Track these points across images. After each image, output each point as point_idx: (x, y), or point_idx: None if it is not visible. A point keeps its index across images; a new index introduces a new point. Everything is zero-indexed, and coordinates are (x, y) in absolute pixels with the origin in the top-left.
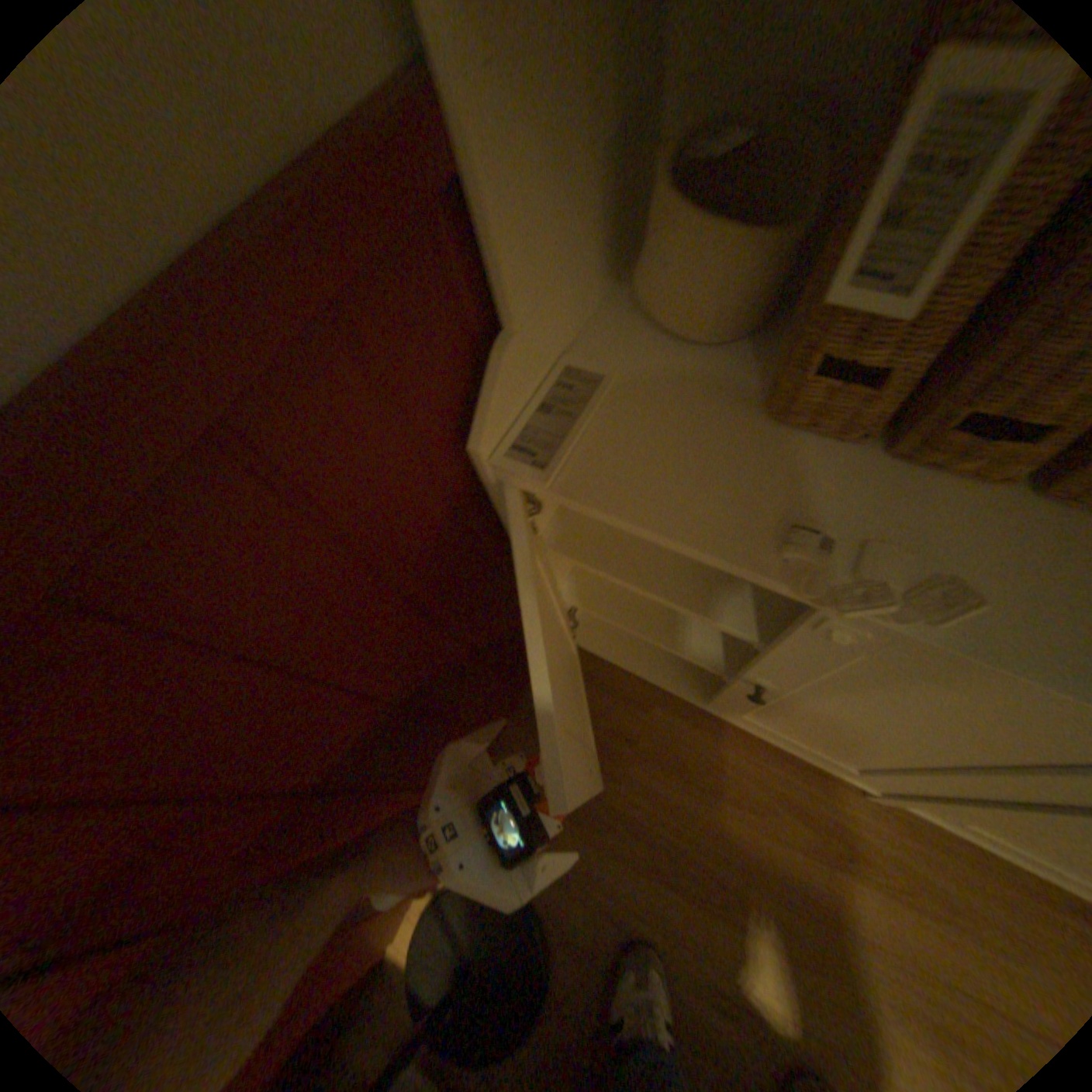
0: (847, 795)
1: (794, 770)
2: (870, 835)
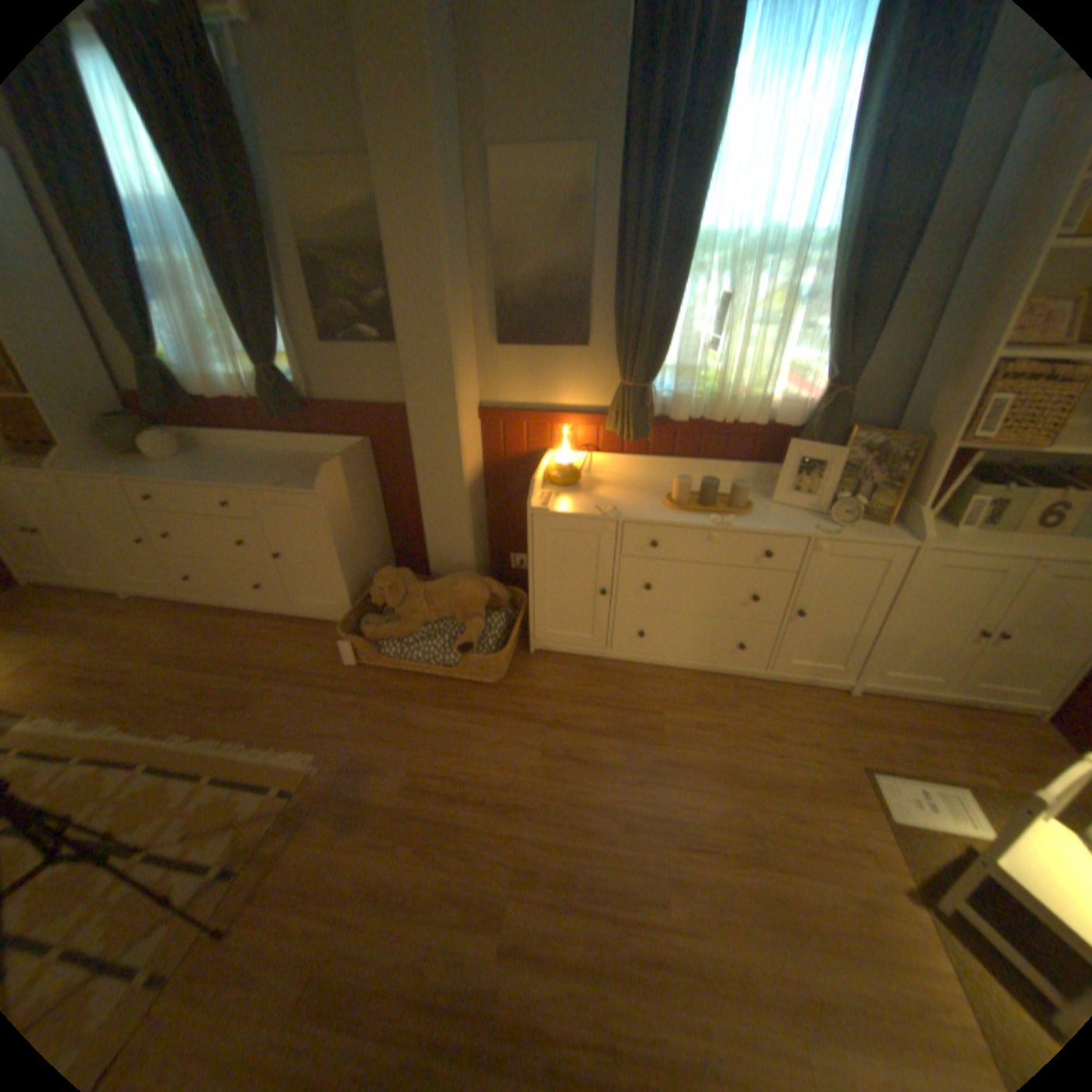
0: (112, 601)
1: (96, 600)
2: (112, 607)
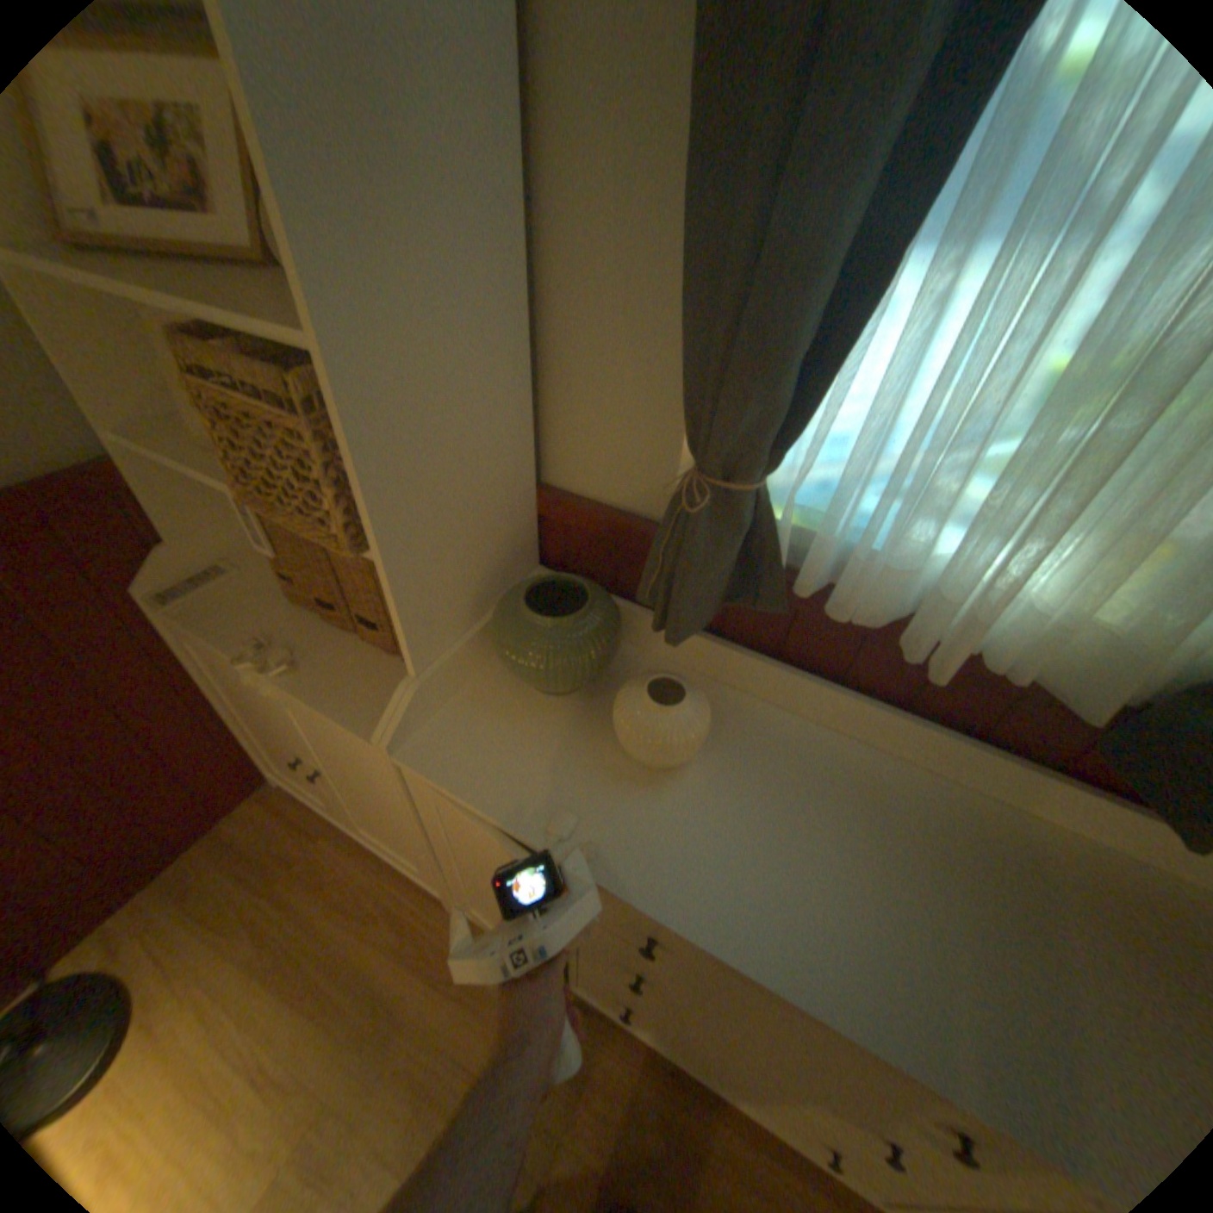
0: (432, 909)
1: (402, 890)
2: (435, 939)
